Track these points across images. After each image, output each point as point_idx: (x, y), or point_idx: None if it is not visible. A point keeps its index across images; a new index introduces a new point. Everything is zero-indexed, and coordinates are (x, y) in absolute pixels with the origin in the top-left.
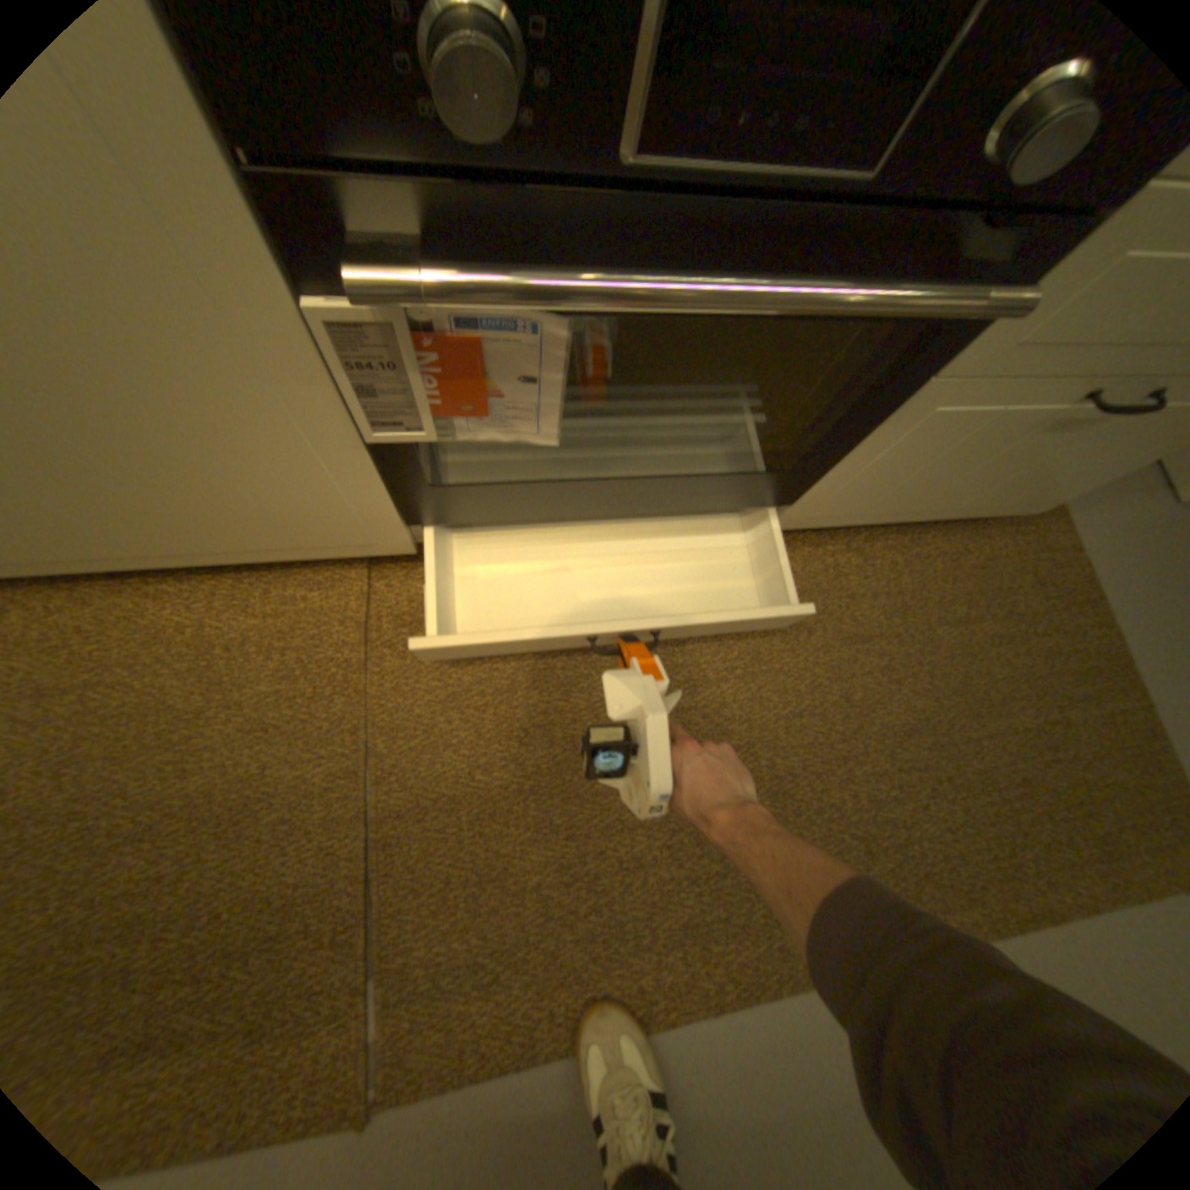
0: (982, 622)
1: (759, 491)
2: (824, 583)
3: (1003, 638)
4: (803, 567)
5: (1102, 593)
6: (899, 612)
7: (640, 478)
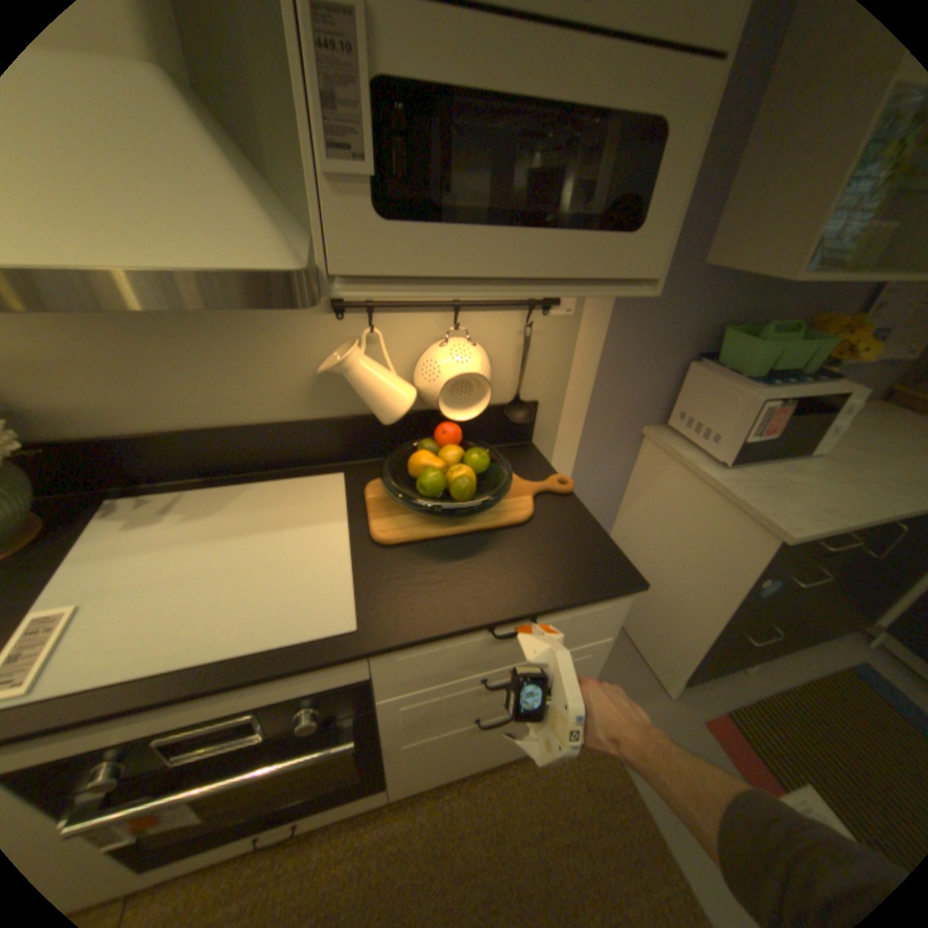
0: (552, 837)
1: (346, 798)
2: (441, 830)
3: (568, 848)
4: (427, 819)
5: (633, 789)
6: (493, 843)
7: (270, 812)
